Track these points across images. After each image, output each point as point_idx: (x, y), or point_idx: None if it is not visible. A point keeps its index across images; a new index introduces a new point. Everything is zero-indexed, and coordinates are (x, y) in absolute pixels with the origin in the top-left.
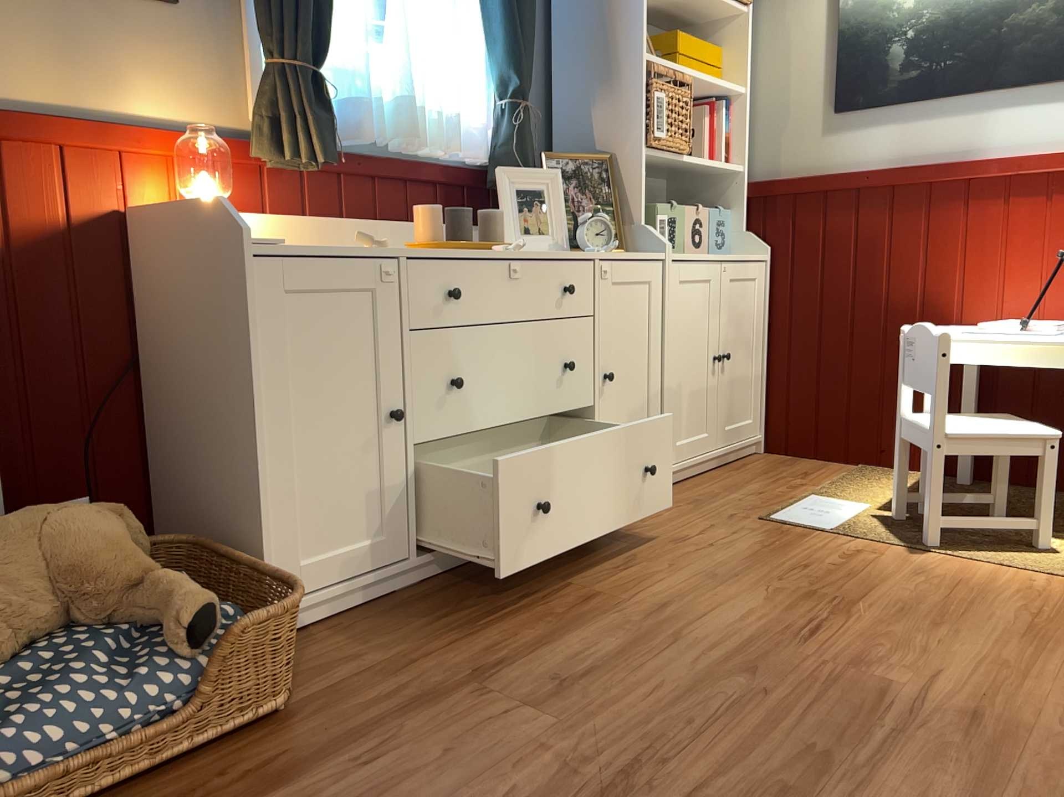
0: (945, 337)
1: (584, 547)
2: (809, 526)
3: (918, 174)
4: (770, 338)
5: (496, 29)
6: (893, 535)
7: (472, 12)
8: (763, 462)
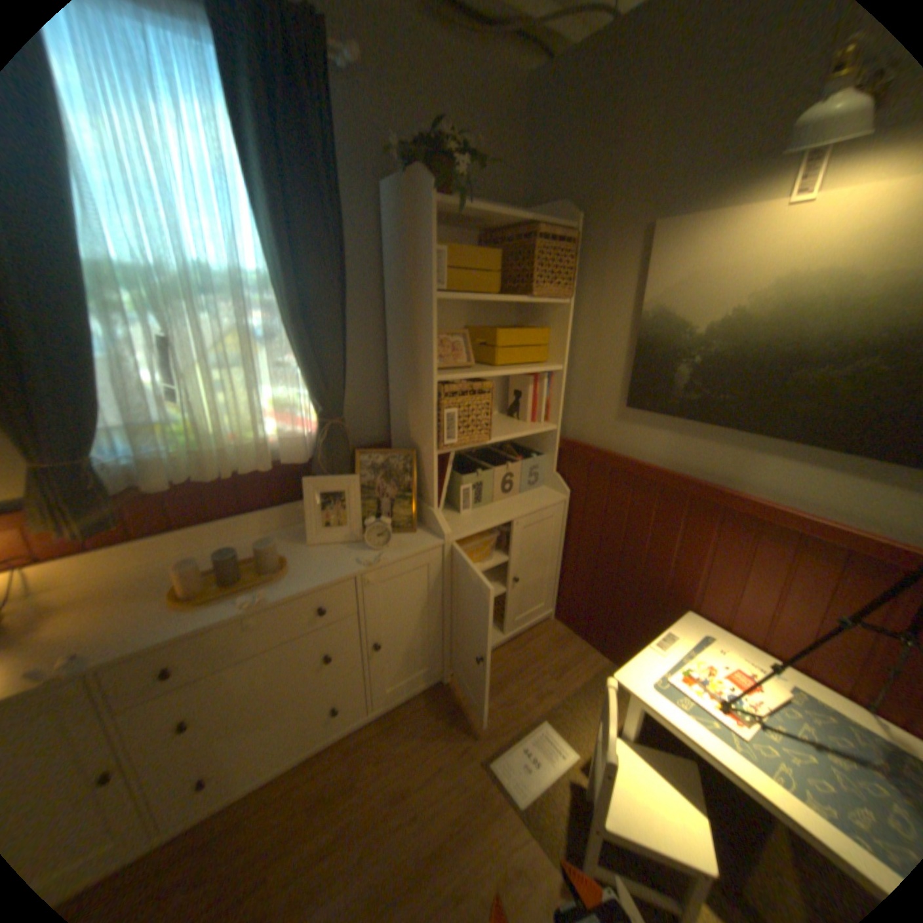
0: (613, 767)
1: (324, 795)
2: (509, 797)
3: (685, 486)
4: (565, 552)
5: (300, 367)
6: (566, 843)
7: (283, 350)
8: (544, 639)
